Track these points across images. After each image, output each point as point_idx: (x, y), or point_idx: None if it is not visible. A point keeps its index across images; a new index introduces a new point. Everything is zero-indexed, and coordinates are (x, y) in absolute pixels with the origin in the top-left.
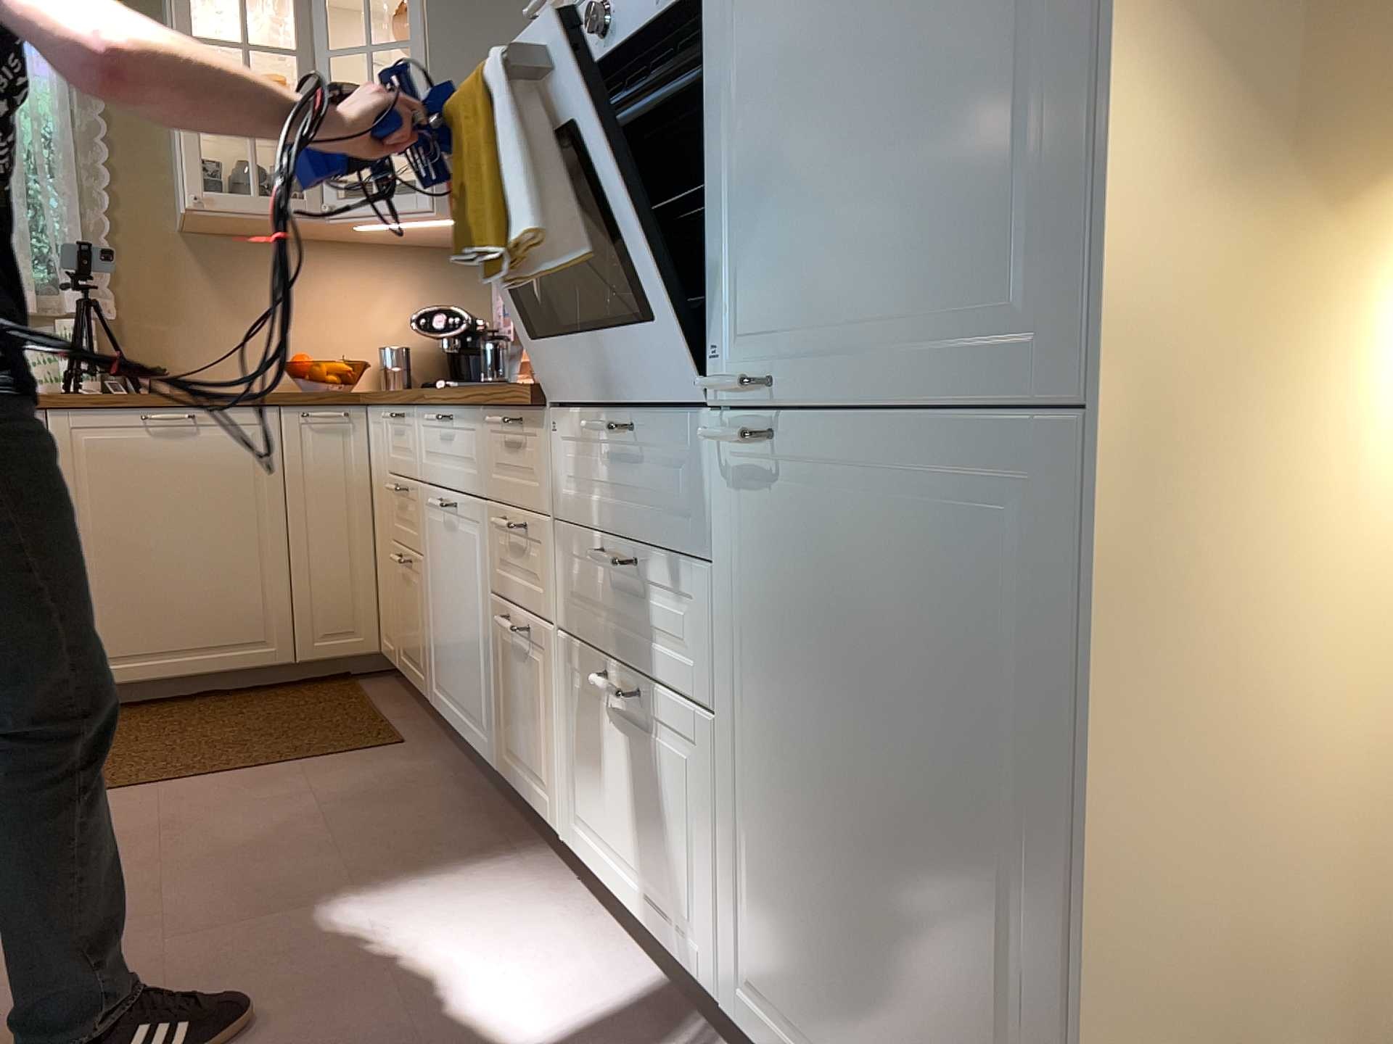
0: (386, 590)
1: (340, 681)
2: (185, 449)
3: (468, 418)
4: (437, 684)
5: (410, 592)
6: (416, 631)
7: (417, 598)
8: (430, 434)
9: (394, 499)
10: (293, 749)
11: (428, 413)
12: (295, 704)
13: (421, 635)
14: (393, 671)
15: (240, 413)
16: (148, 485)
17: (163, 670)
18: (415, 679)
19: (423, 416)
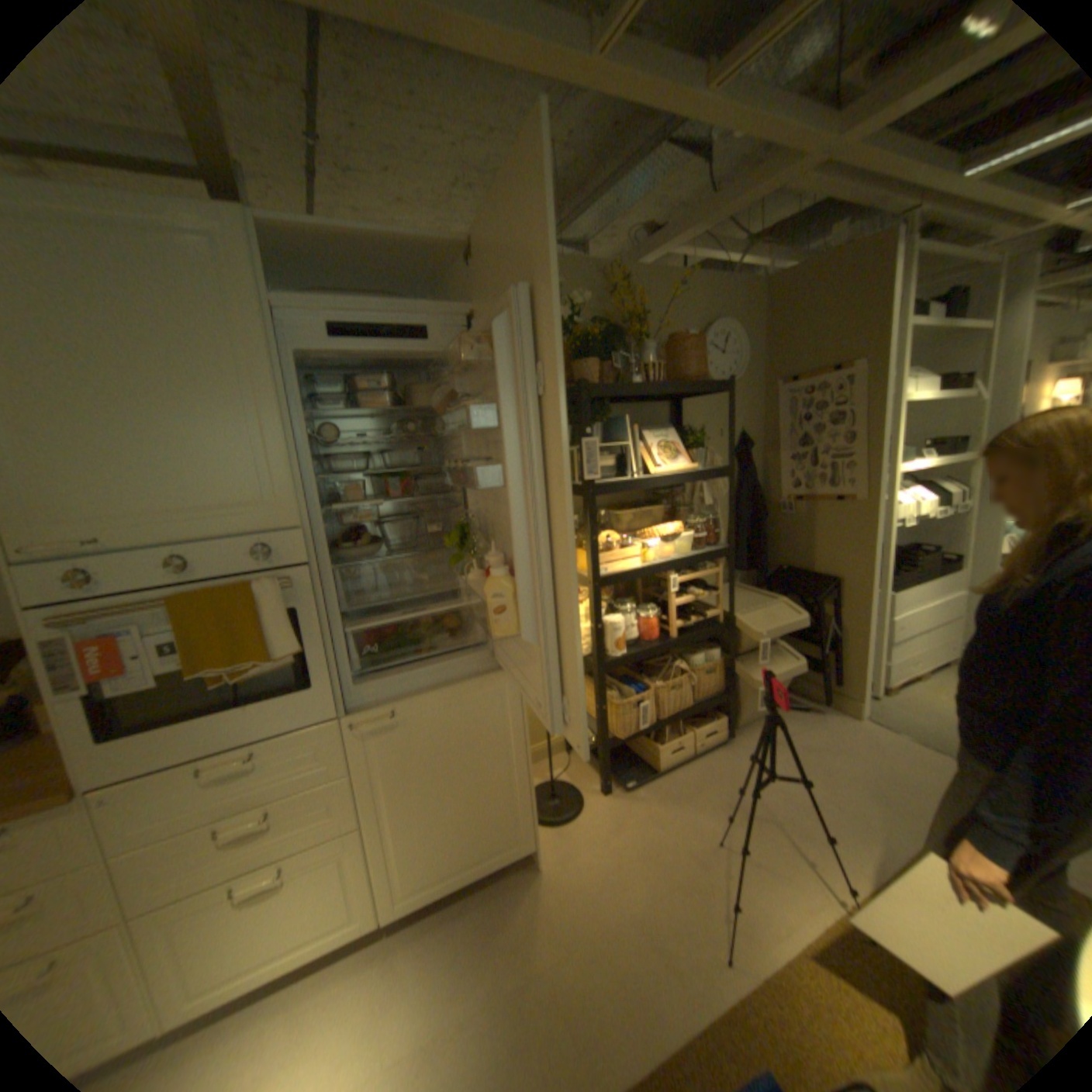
0: None
1: None
2: None
3: None
4: None
5: None
6: None
7: None
8: None
9: None
10: None
11: None
12: None
13: None
14: None
15: None
16: None
17: None
18: None
19: None
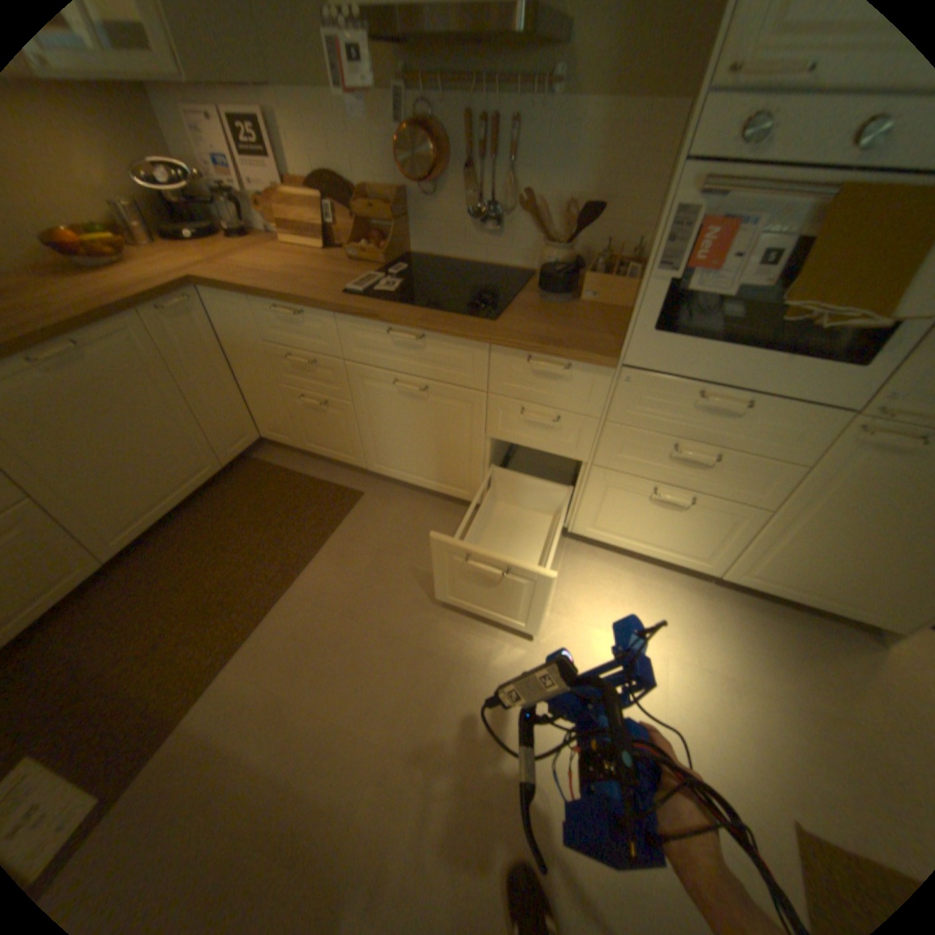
0: (269, 409)
1: (242, 462)
2: (81, 372)
3: (459, 343)
4: (379, 463)
5: (325, 417)
6: (338, 437)
7: (340, 422)
8: (370, 337)
9: (281, 361)
10: (313, 526)
11: (367, 324)
12: (249, 492)
13: (349, 439)
14: (259, 441)
15: (109, 326)
16: (70, 413)
17: (154, 518)
18: (336, 457)
19: (353, 322)
